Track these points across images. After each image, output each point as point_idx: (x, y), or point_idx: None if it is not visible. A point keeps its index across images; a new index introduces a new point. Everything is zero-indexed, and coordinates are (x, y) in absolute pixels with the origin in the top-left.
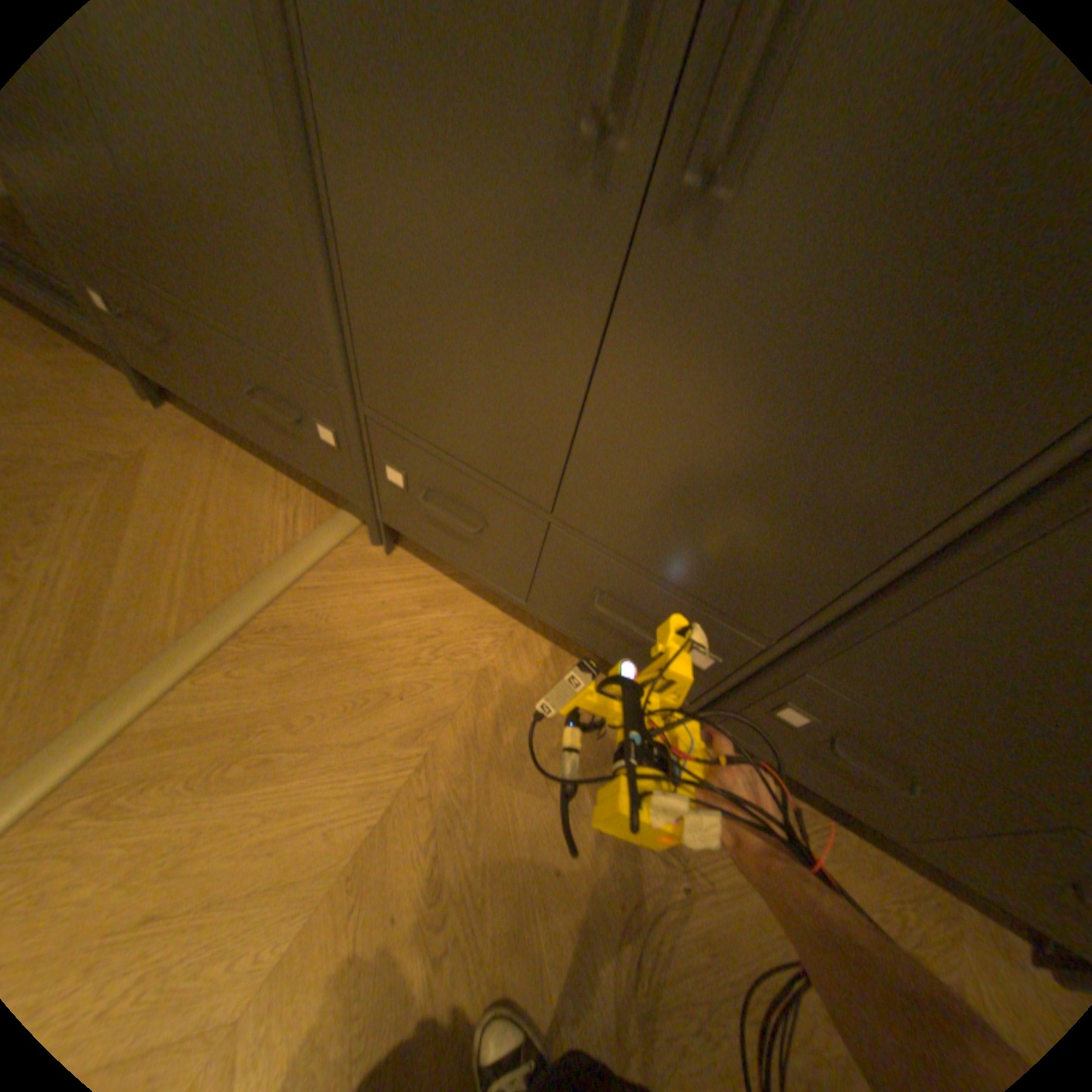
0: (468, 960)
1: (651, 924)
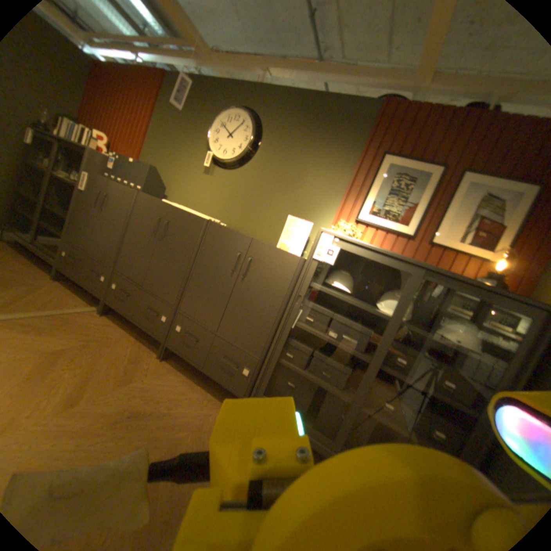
0: (74, 371)
1: (129, 381)
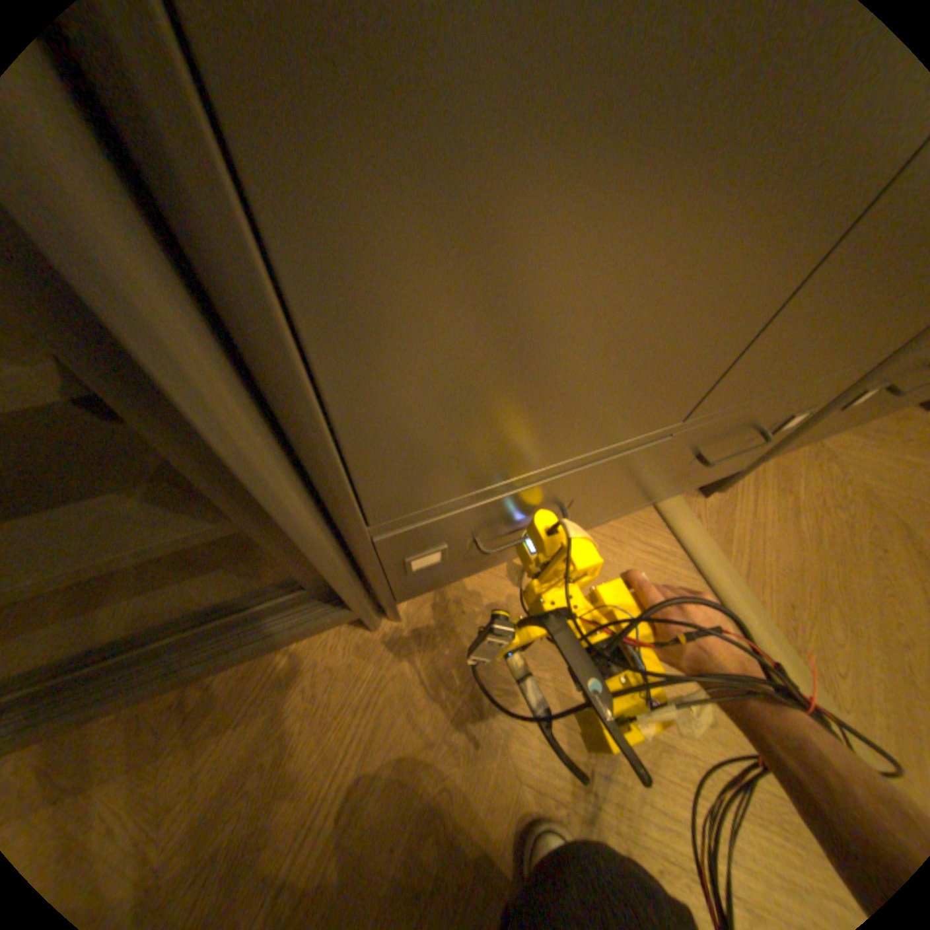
0: None
1: None
